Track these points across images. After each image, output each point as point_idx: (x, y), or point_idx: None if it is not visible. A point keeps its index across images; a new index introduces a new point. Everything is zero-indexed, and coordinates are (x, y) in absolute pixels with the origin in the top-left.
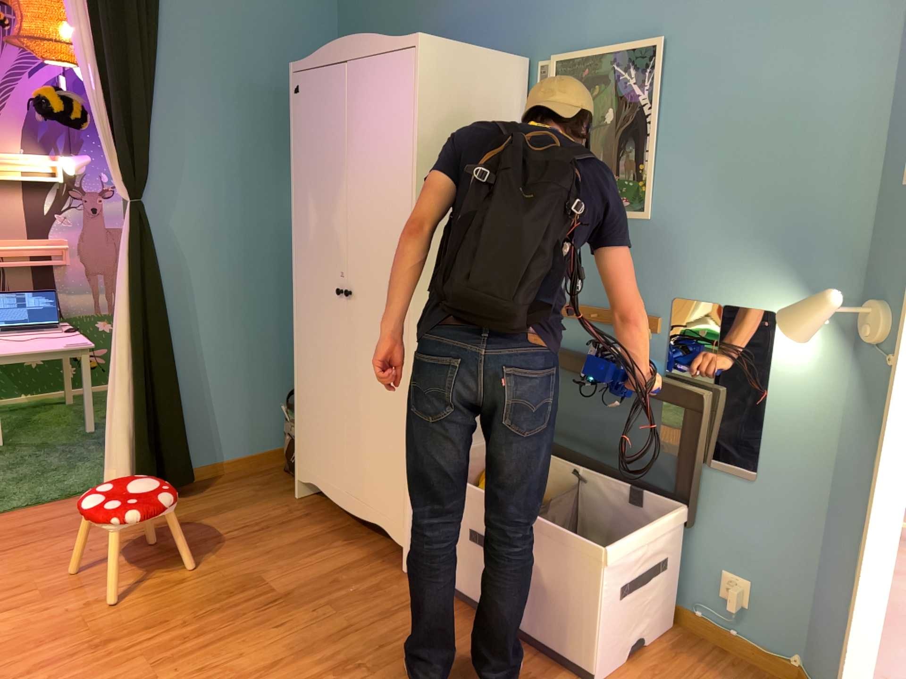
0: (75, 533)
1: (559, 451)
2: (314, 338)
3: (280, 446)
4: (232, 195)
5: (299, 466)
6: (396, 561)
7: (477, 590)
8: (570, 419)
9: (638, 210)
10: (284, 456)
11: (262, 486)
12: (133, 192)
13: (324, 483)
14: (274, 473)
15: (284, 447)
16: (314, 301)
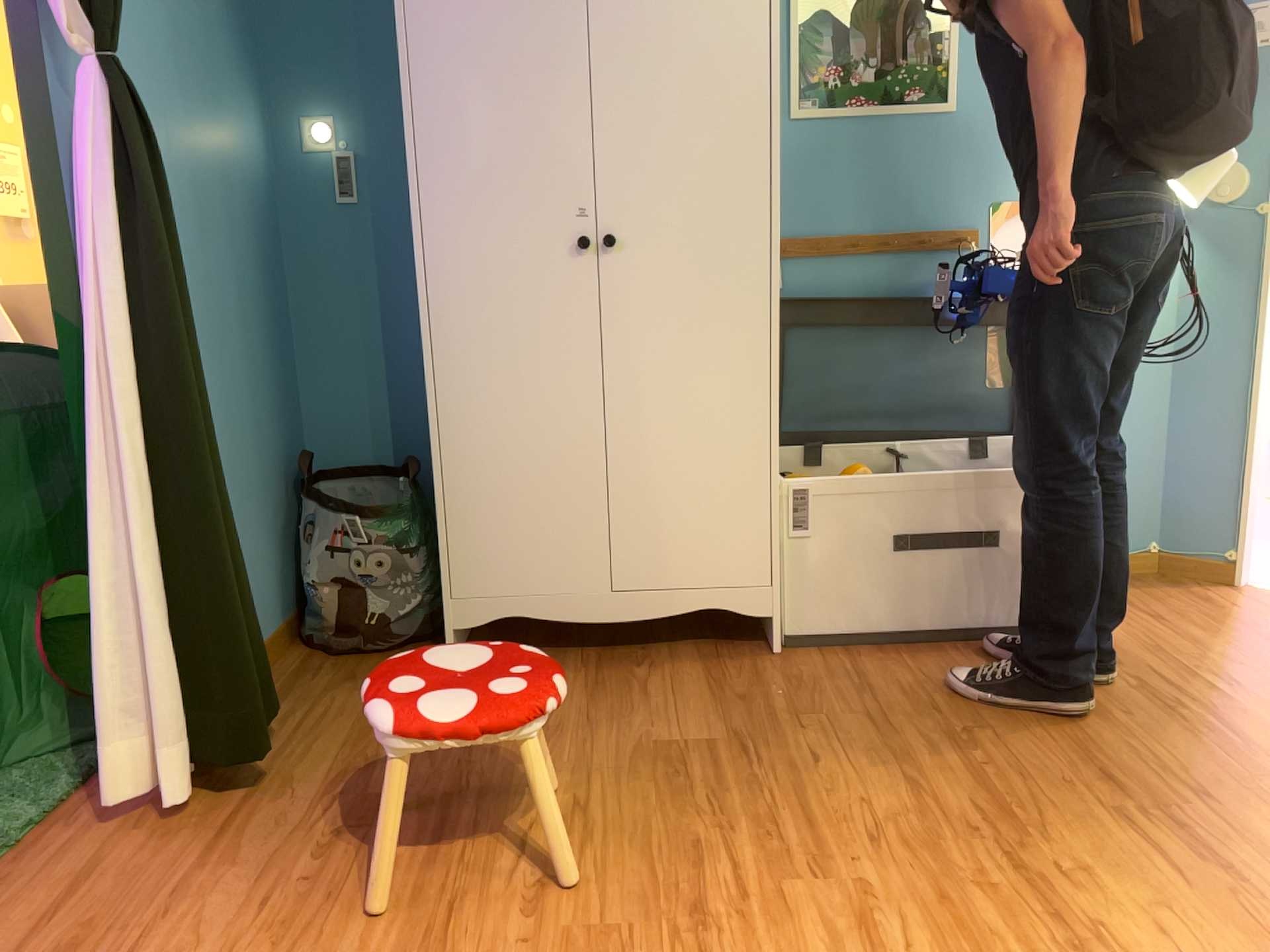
0: (188, 888)
1: (858, 433)
2: (500, 346)
3: (281, 620)
4: (173, 95)
5: (458, 602)
6: (740, 653)
7: (902, 618)
8: (855, 390)
9: (939, 102)
10: (290, 637)
11: (355, 678)
12: (105, 39)
13: (548, 599)
14: (327, 660)
15: (285, 621)
16: (496, 277)
